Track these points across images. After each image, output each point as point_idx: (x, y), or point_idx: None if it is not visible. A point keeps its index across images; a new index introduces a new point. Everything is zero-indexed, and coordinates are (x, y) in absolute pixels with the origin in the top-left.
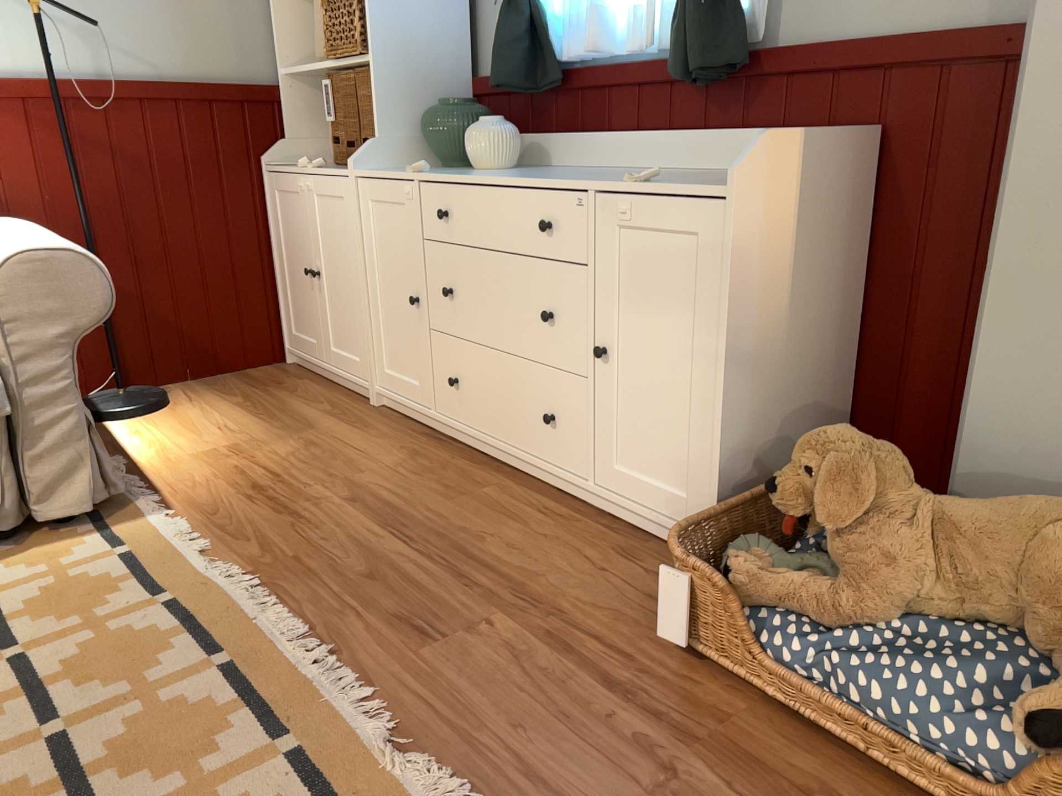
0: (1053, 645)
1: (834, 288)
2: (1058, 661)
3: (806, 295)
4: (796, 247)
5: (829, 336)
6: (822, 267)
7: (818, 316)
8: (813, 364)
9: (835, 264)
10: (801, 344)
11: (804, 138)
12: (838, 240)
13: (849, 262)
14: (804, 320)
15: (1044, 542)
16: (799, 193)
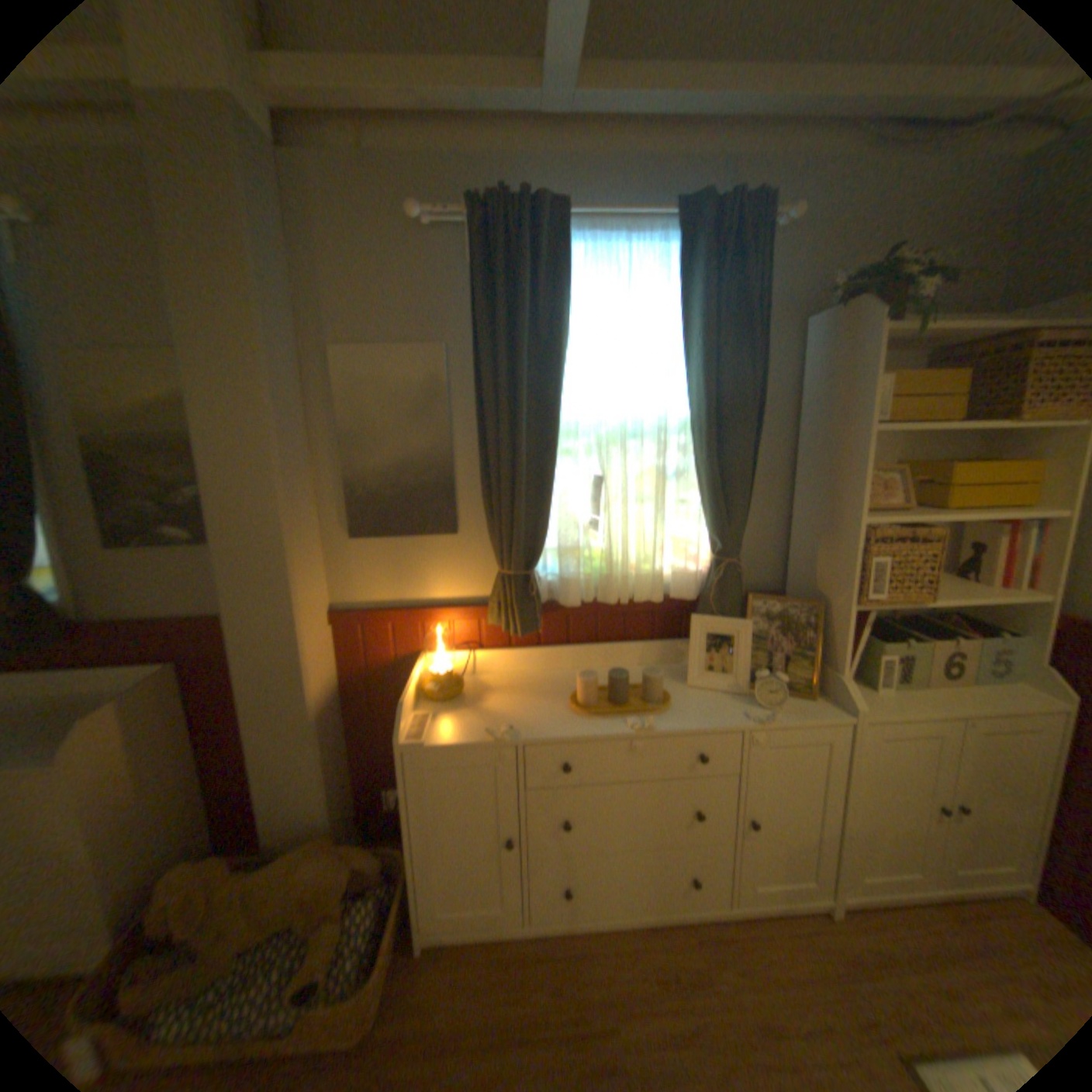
0: (306, 935)
1: (168, 760)
2: (308, 944)
3: (147, 779)
4: (129, 762)
5: (174, 784)
6: (155, 756)
7: (161, 782)
8: (166, 807)
9: (165, 747)
10: (153, 805)
11: (115, 706)
12: (162, 734)
13: (175, 739)
14: (150, 792)
15: (291, 888)
16: (122, 734)
